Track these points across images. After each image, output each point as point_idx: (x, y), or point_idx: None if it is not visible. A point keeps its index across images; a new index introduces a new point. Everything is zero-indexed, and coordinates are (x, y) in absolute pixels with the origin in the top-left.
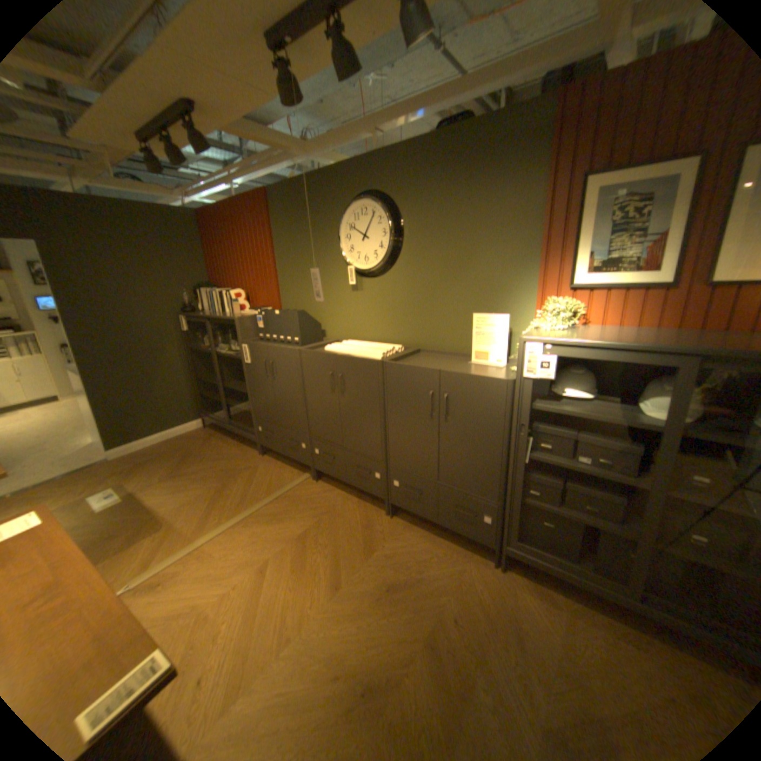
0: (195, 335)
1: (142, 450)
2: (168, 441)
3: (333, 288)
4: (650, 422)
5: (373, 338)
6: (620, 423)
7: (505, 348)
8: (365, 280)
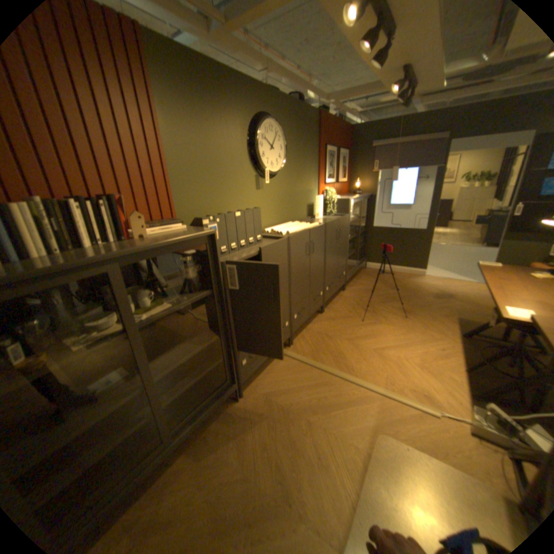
0: None
1: None
2: None
3: (242, 187)
4: (352, 219)
5: (270, 224)
6: (355, 220)
7: (322, 209)
8: (265, 181)
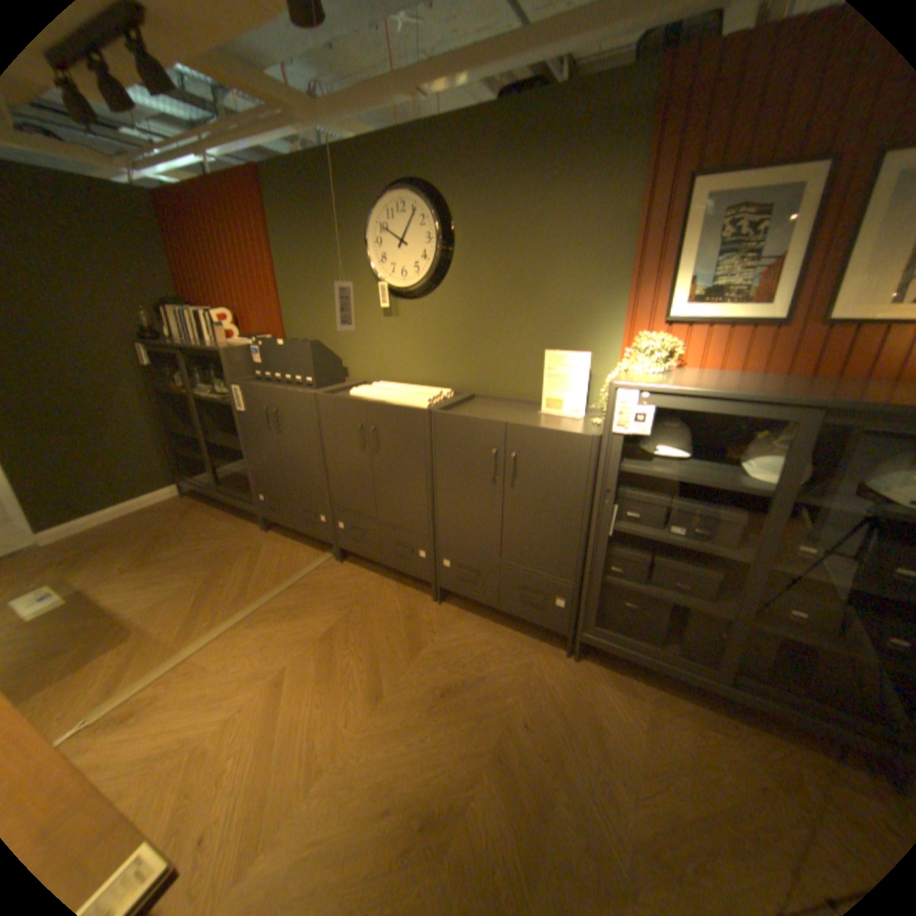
0: (160, 371)
1: (91, 530)
2: (129, 516)
3: (357, 311)
4: (756, 486)
5: (413, 379)
6: (724, 488)
7: (584, 395)
8: (402, 302)
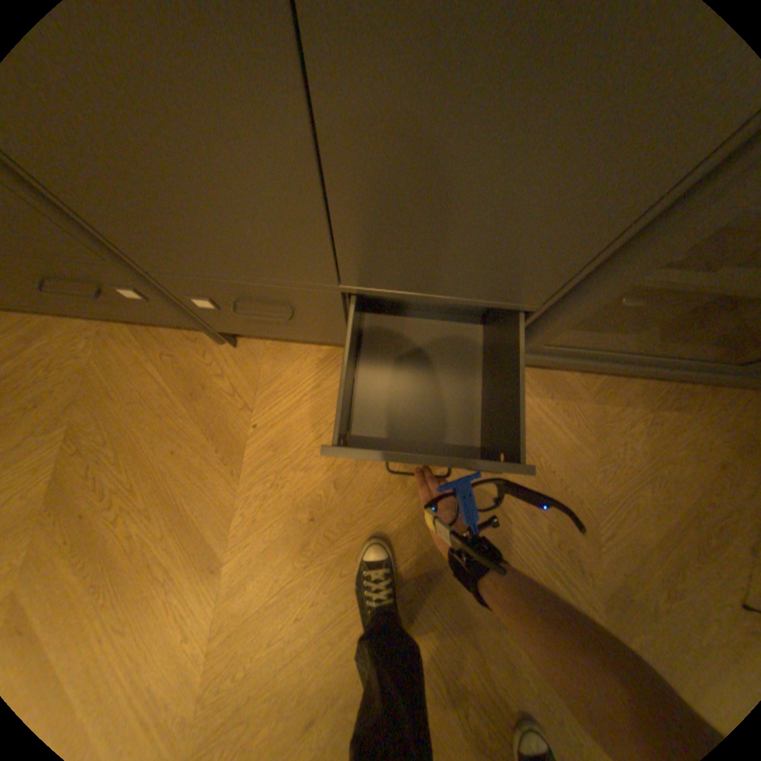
0: None
1: None
2: None
3: None
4: None
5: None
6: None
7: None
8: None
